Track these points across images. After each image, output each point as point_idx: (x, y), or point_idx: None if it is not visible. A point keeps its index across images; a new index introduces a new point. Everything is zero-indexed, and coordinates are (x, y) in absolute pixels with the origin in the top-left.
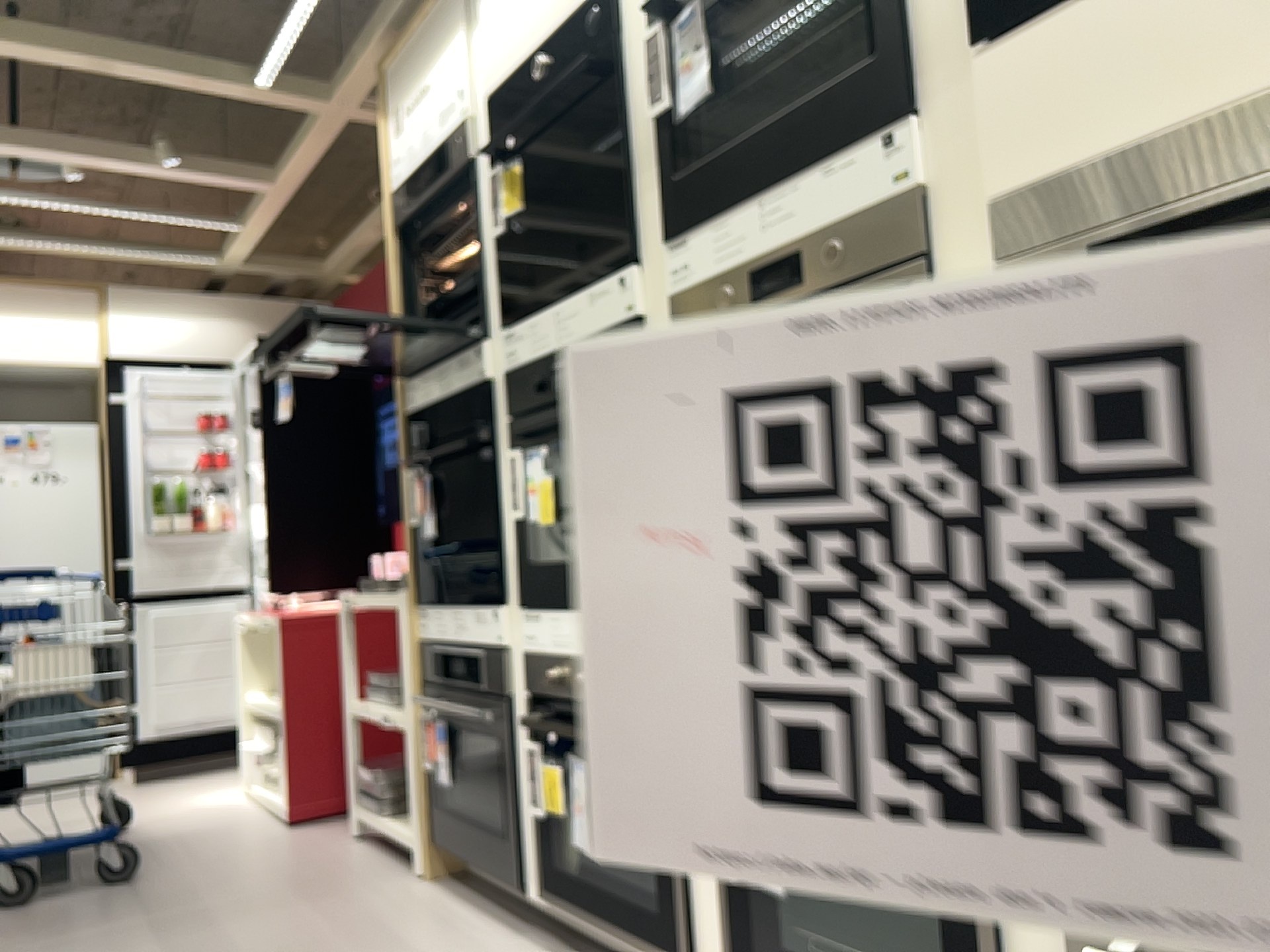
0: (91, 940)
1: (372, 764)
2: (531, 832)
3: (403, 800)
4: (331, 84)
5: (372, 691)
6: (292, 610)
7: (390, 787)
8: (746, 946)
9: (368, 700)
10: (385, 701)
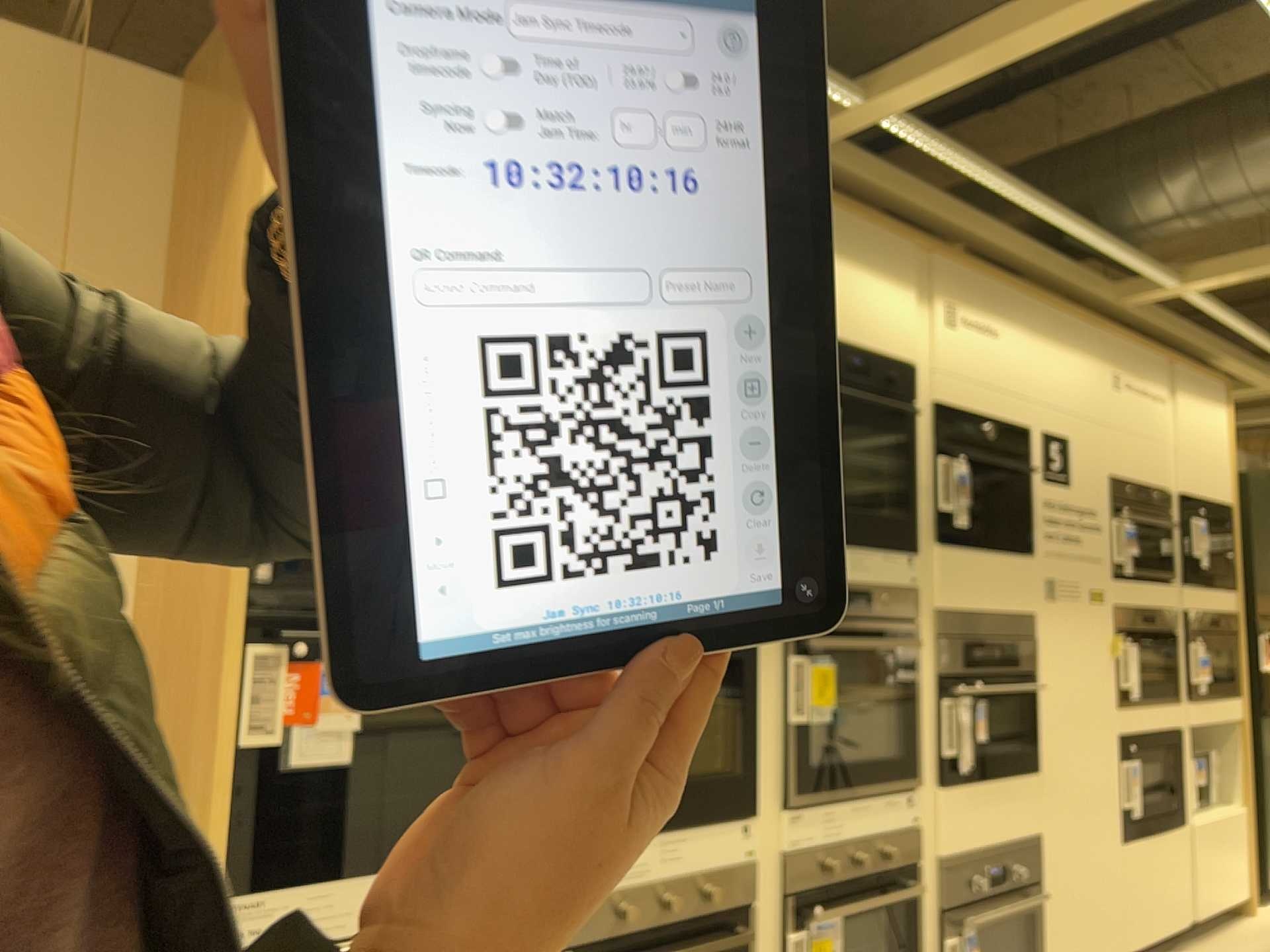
0: None
1: None
2: None
3: None
4: None
5: None
6: None
7: None
8: None
9: None
10: None
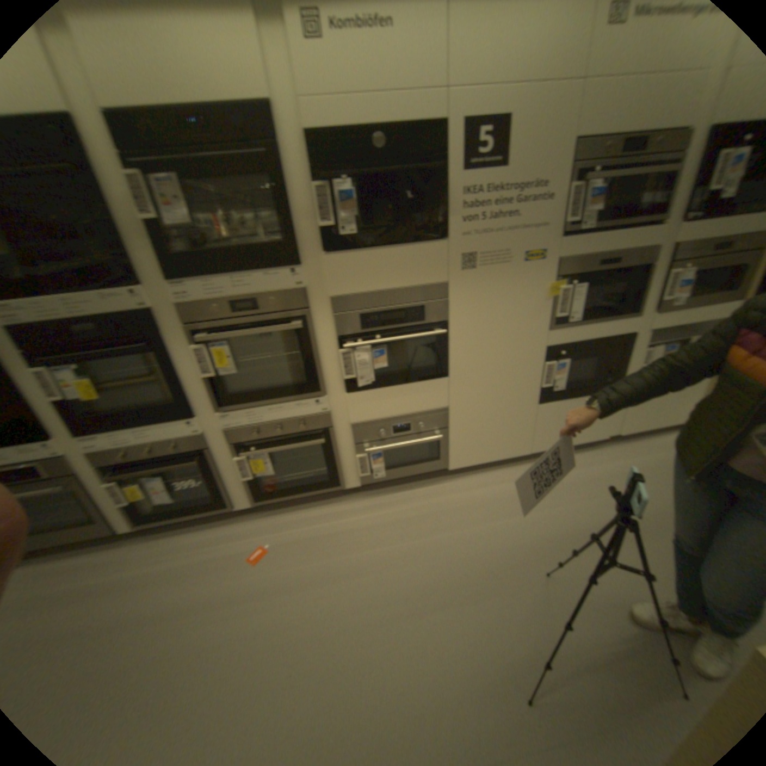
0: None
1: None
2: (108, 516)
3: None
4: None
5: None
6: None
7: None
8: (249, 493)
9: None
10: None
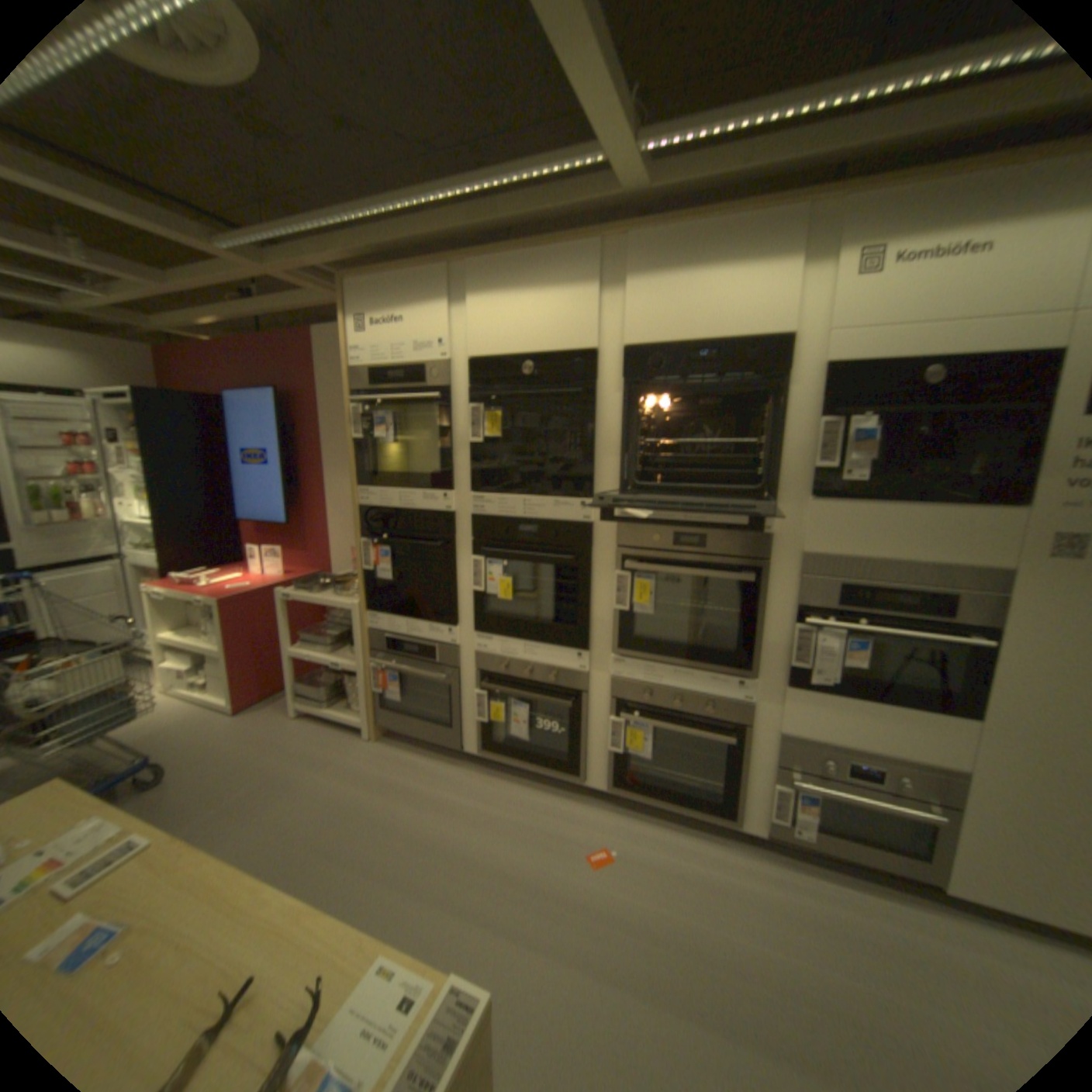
0: (193, 837)
1: (299, 679)
2: (470, 726)
3: (334, 699)
4: (265, 252)
5: (303, 643)
6: (208, 589)
7: (327, 695)
8: (615, 772)
9: (298, 647)
10: (317, 650)
